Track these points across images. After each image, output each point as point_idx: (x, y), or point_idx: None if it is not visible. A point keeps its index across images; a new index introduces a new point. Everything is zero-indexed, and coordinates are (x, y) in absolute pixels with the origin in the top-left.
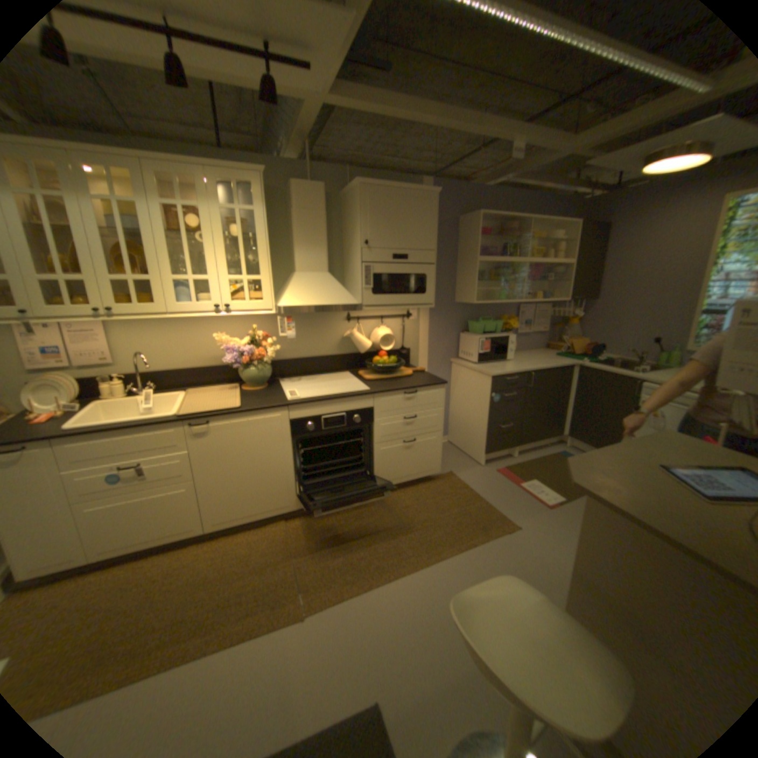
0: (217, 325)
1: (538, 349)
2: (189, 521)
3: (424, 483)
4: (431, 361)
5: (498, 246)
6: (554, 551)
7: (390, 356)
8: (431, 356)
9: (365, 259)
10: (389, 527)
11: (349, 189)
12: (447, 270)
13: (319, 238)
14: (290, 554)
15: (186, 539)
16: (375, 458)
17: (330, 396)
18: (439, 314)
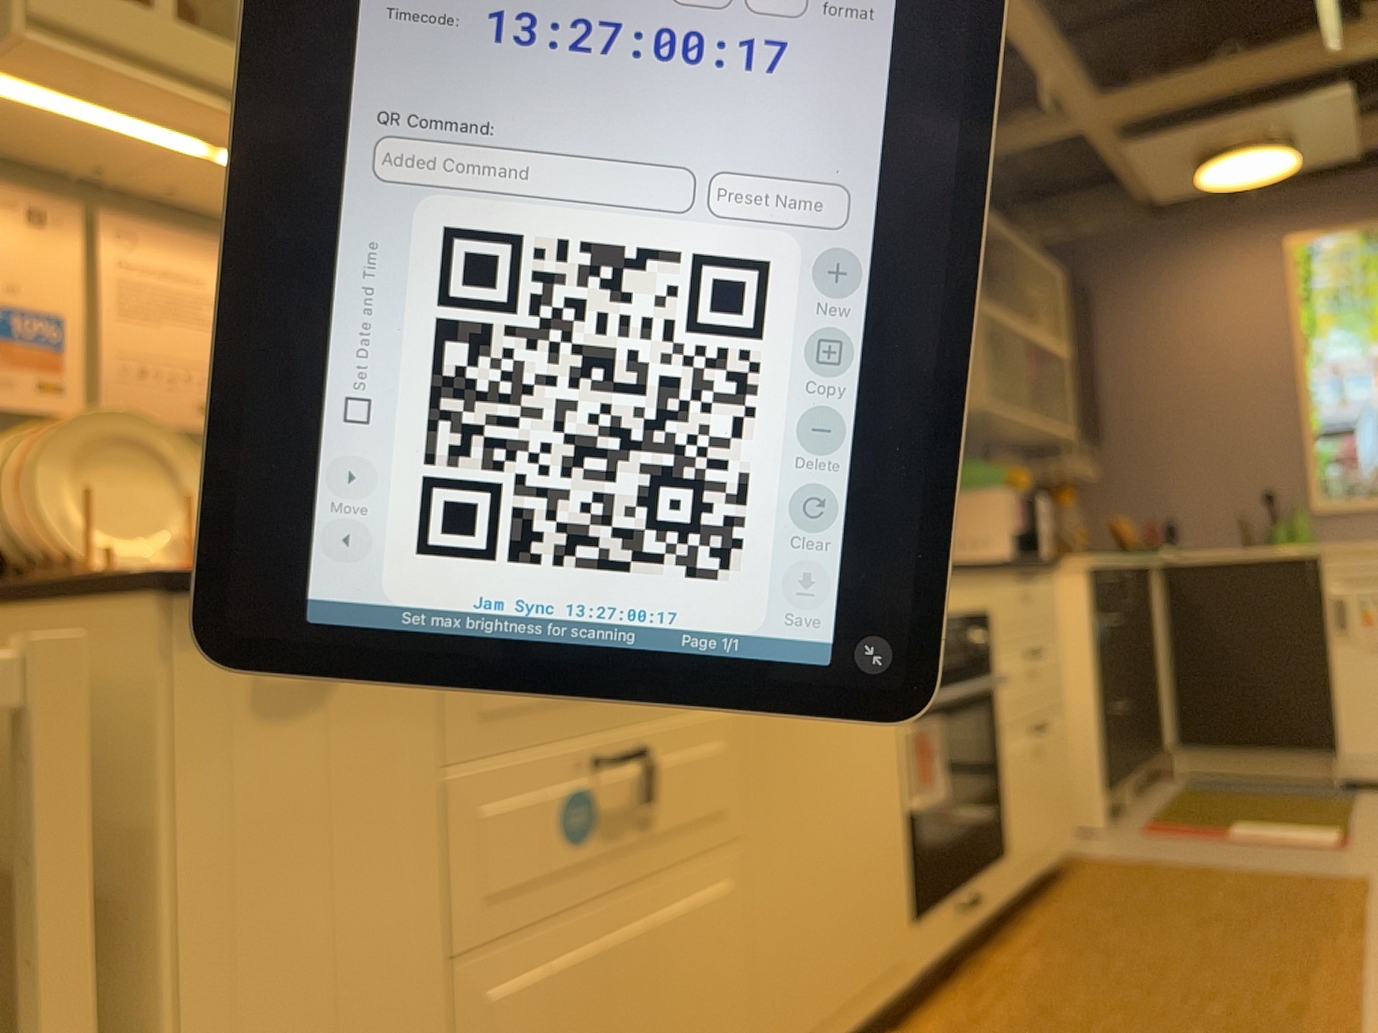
0: None
1: None
2: None
3: (1060, 881)
4: None
5: None
6: None
7: None
8: None
9: None
10: (1160, 958)
11: None
12: None
13: None
14: None
15: None
16: (1005, 782)
17: None
18: None
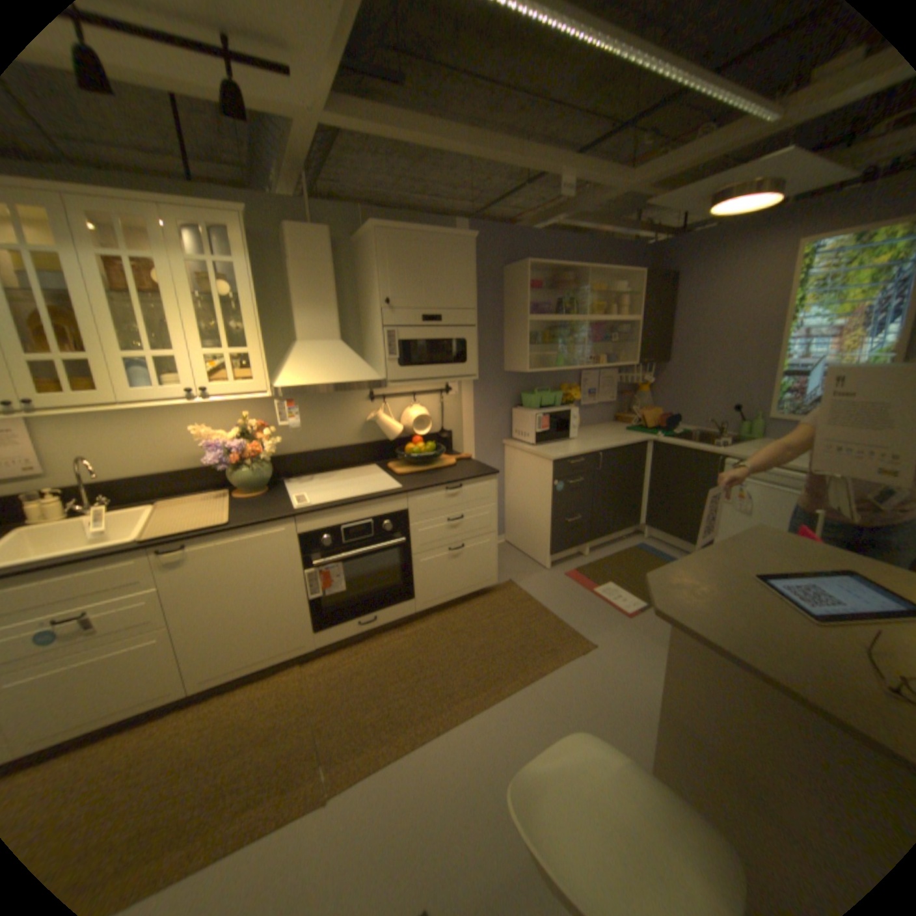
0: (194, 413)
1: (605, 423)
2: (163, 680)
3: (478, 598)
4: (478, 444)
5: (552, 301)
6: (636, 671)
7: (426, 441)
8: (478, 438)
9: (387, 322)
10: (434, 660)
11: (362, 233)
12: (492, 332)
13: (325, 296)
14: (306, 710)
15: (160, 705)
16: (413, 573)
17: (350, 498)
18: (485, 386)
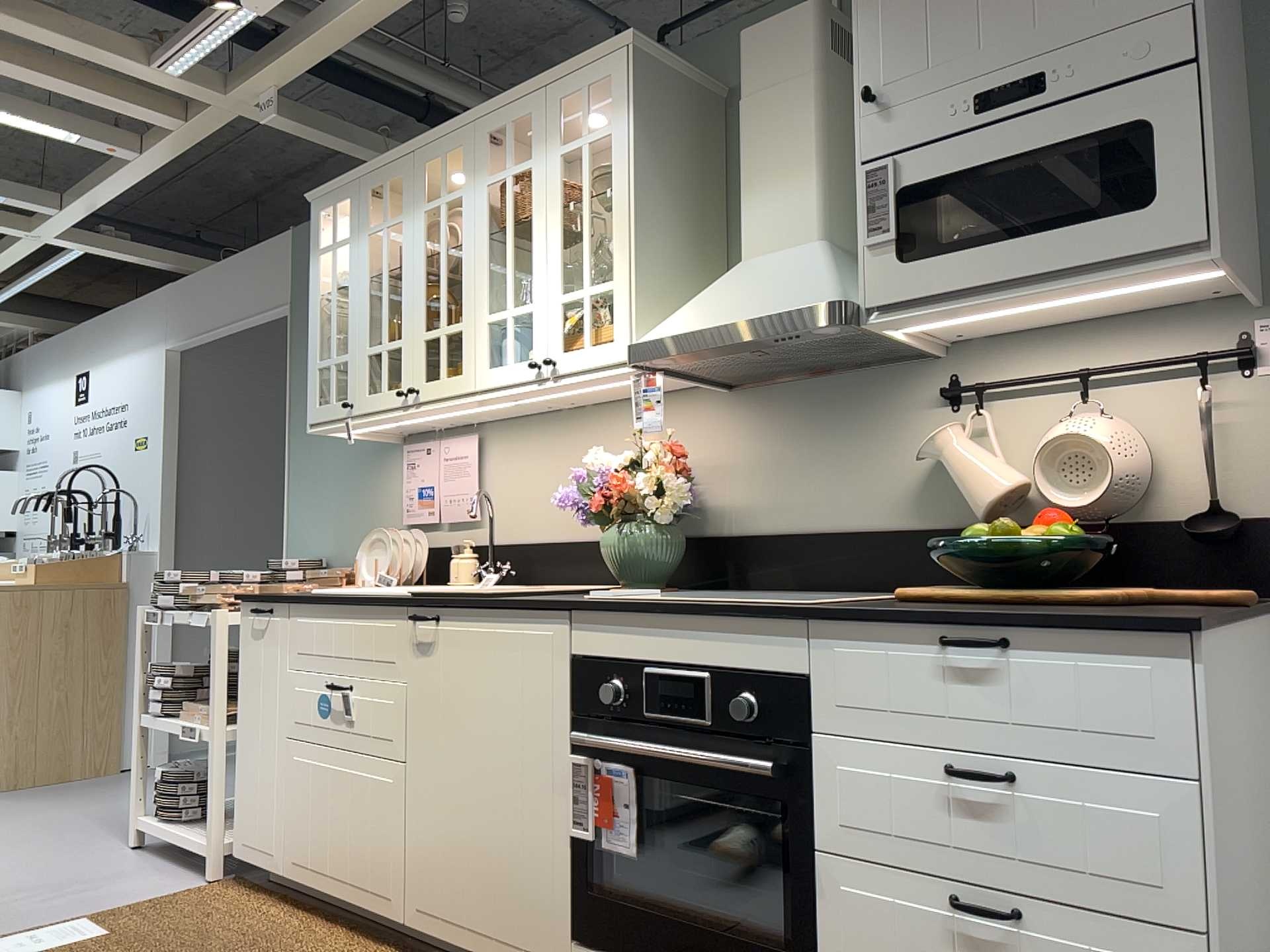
0: (624, 438)
1: None
2: (386, 867)
3: None
4: None
5: None
6: None
7: (1066, 524)
8: None
9: (866, 151)
10: None
11: None
12: None
13: (794, 150)
14: None
15: (379, 915)
16: (819, 924)
17: (678, 602)
18: None
